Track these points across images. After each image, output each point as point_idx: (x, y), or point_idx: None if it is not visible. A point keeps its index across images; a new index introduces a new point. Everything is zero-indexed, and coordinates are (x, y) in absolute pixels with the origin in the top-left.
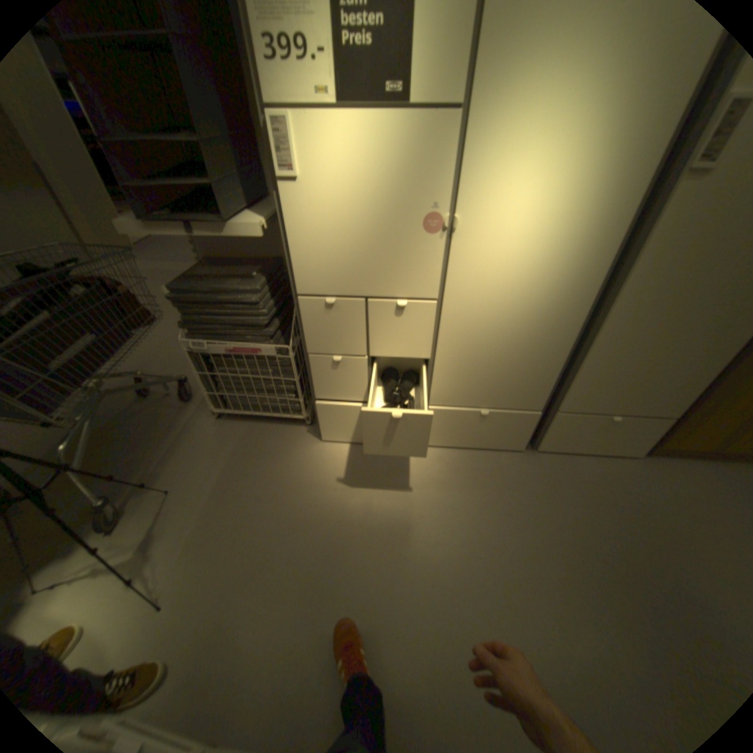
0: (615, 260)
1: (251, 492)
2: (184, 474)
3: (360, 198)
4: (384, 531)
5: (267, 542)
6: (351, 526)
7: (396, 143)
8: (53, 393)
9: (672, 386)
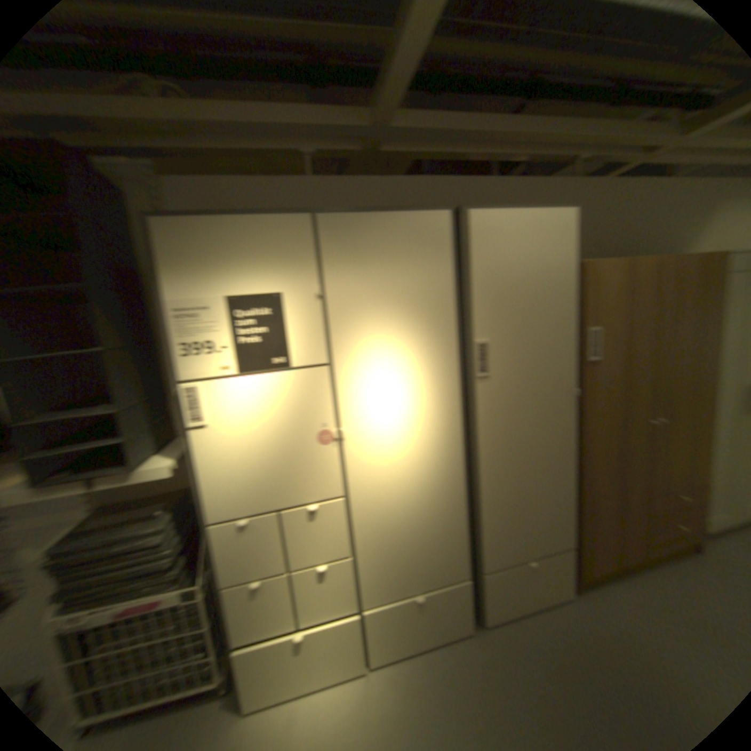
0: (461, 436)
1: None
2: None
3: (258, 431)
4: None
5: None
6: None
7: (282, 391)
8: None
9: (551, 520)
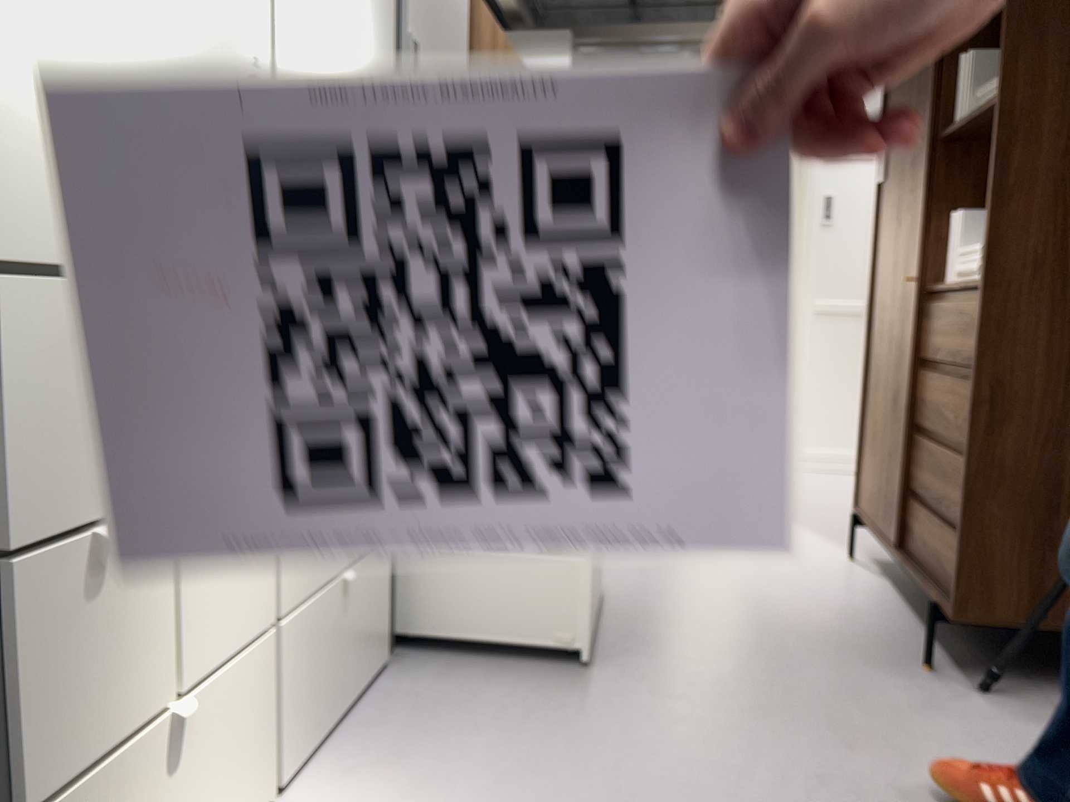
0: None
1: None
2: None
3: None
4: None
5: None
6: None
7: None
8: None
9: None
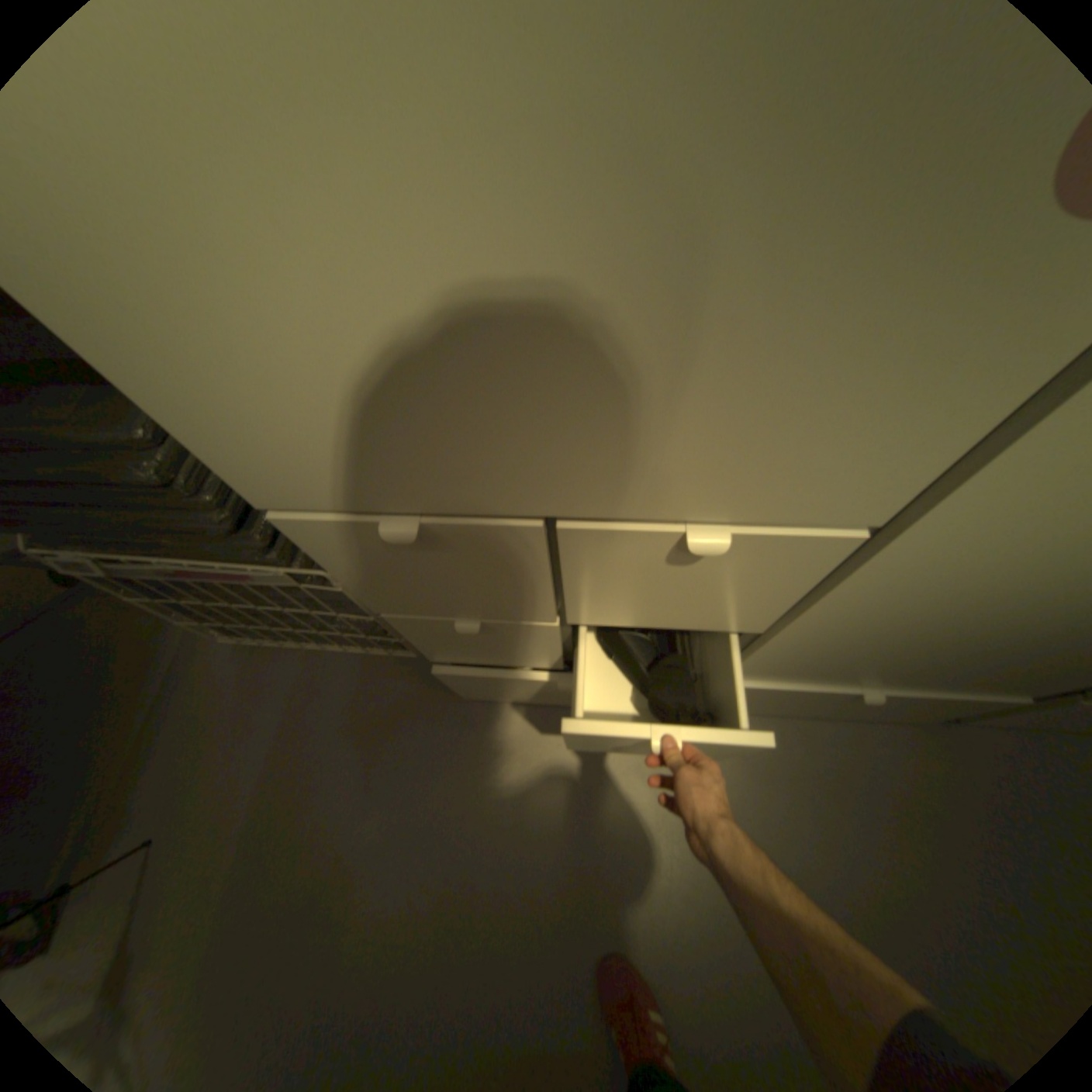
0: None
1: (322, 838)
2: (180, 792)
3: None
4: (611, 948)
5: (363, 974)
6: (539, 931)
7: None
8: None
9: None
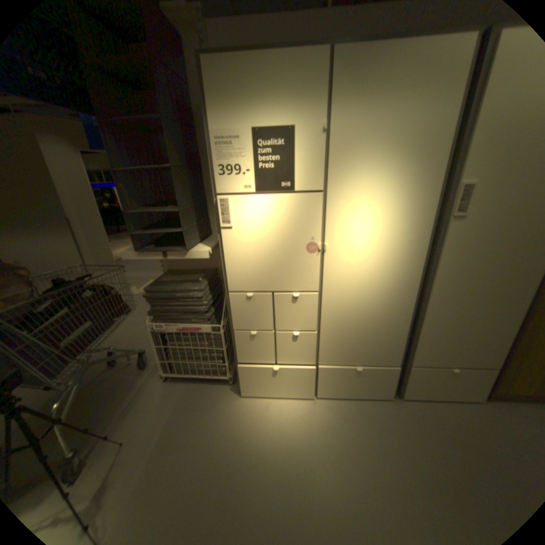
0: (425, 264)
1: (186, 442)
2: (135, 429)
3: (268, 236)
4: (292, 475)
5: (198, 488)
6: (265, 470)
7: (288, 209)
8: (58, 364)
9: (487, 345)
